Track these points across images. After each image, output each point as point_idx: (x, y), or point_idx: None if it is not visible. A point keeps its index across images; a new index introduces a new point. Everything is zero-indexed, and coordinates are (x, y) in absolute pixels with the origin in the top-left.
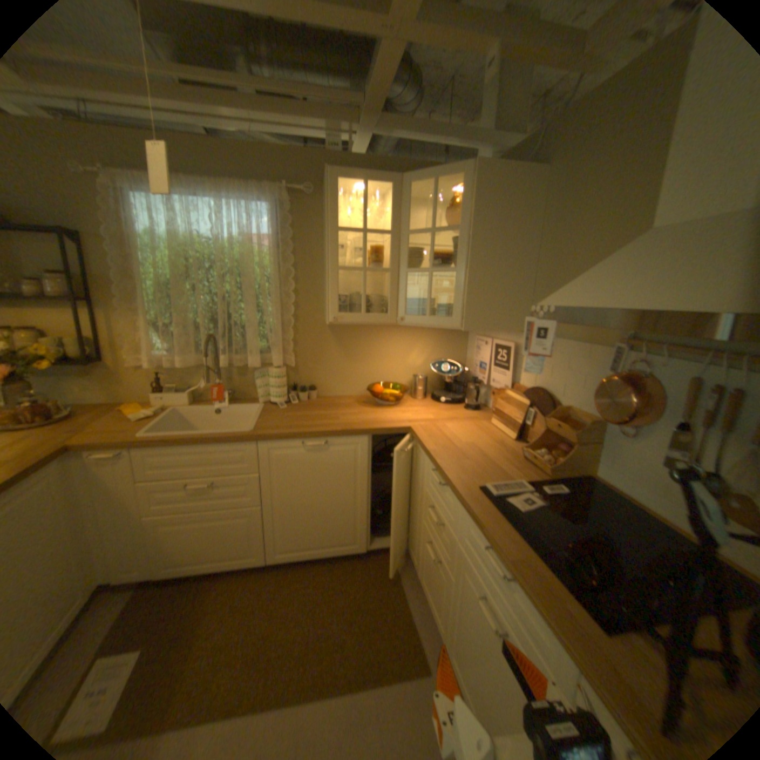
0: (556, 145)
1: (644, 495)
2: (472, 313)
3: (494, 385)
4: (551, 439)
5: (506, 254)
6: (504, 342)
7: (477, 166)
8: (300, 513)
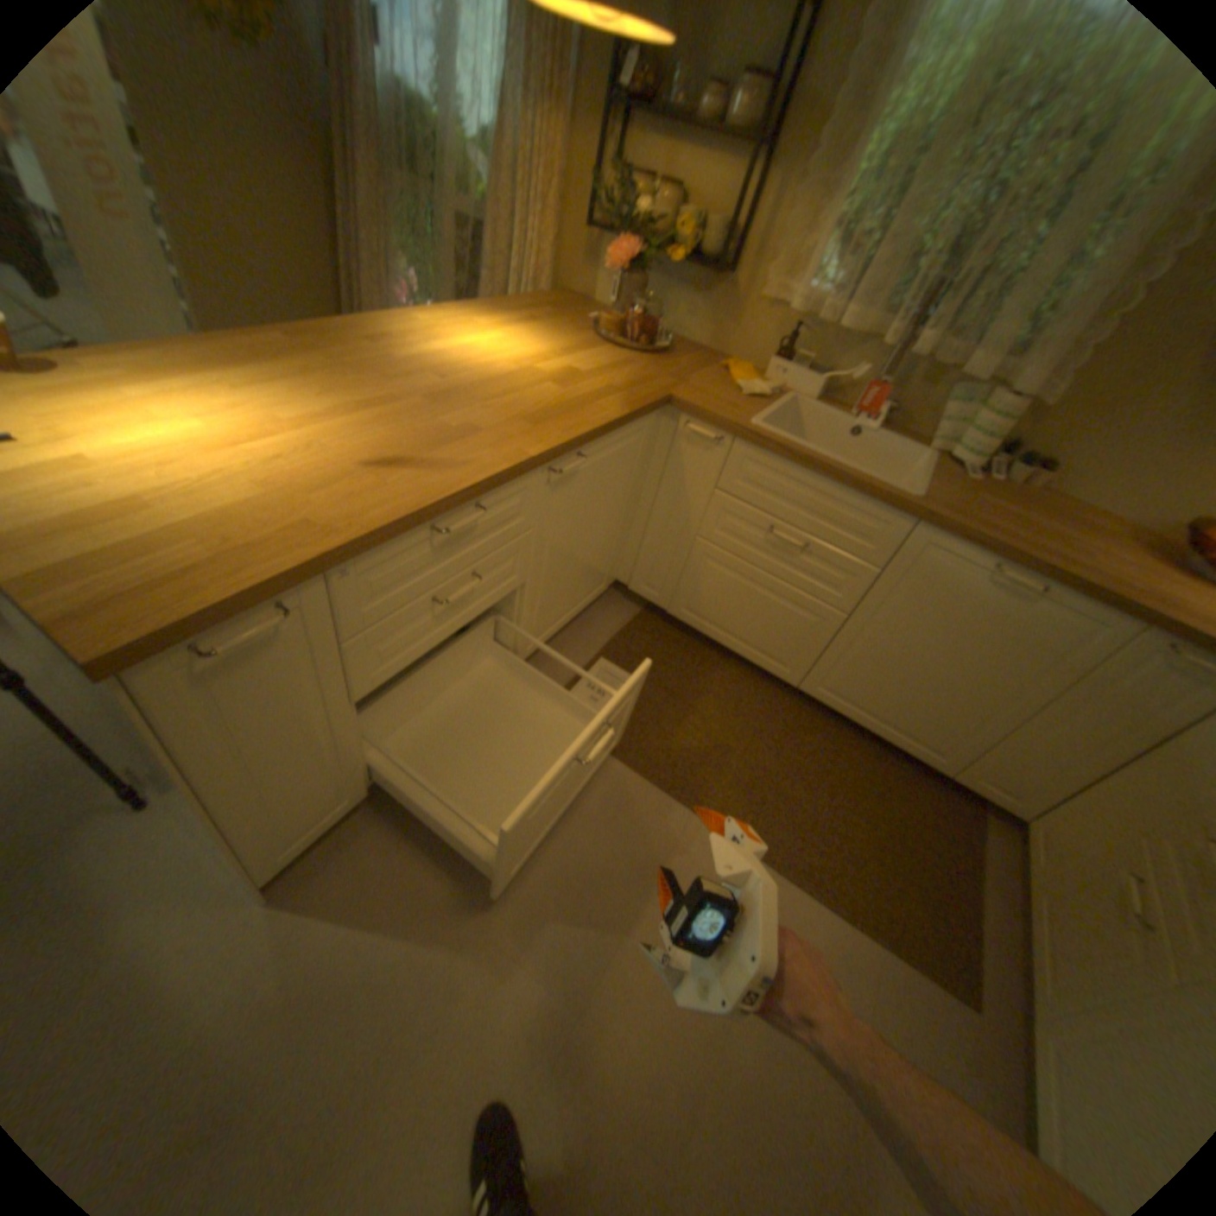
0: None
1: None
2: None
3: None
4: None
5: None
6: None
7: None
8: (899, 664)
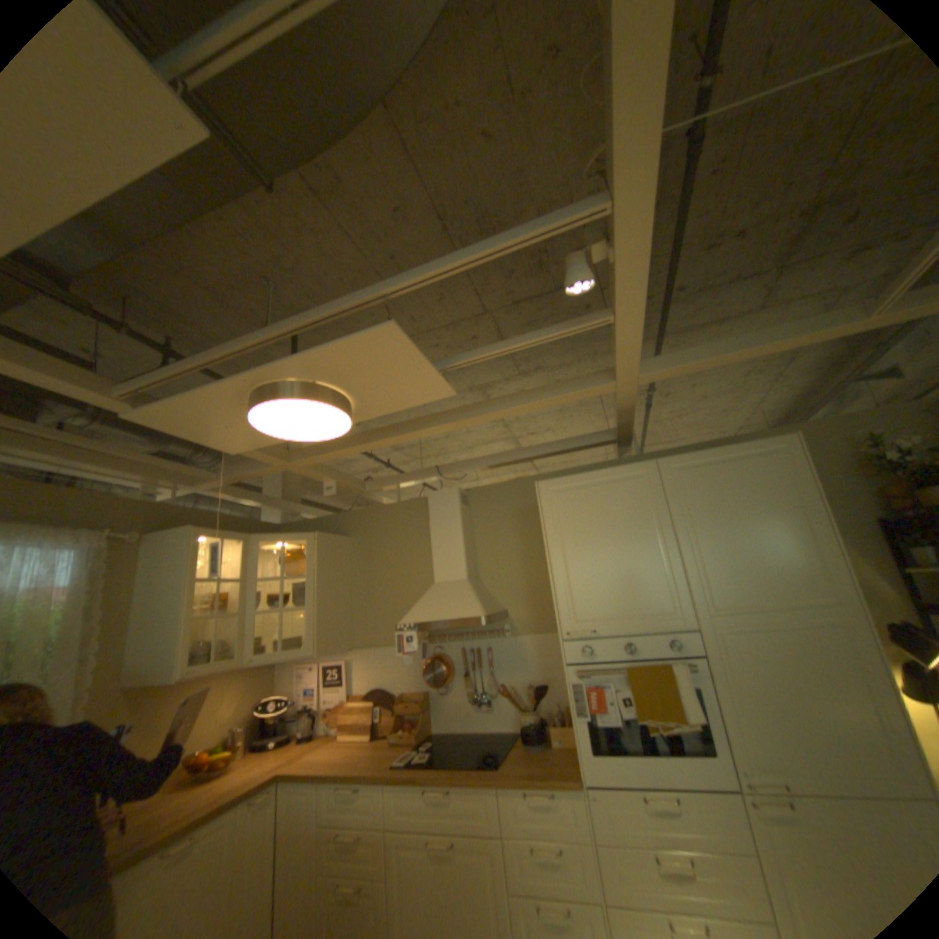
0: (350, 528)
1: (459, 728)
2: (319, 642)
3: (324, 708)
4: (397, 724)
5: (334, 594)
6: (331, 664)
7: (312, 537)
8: None
